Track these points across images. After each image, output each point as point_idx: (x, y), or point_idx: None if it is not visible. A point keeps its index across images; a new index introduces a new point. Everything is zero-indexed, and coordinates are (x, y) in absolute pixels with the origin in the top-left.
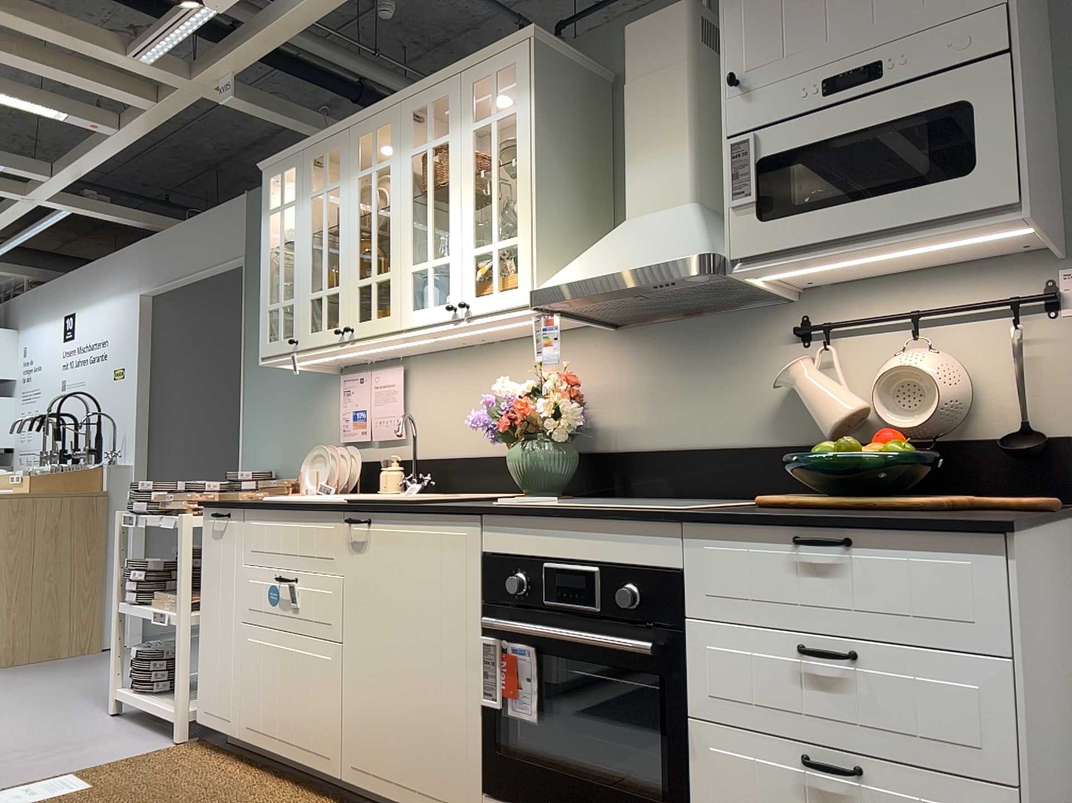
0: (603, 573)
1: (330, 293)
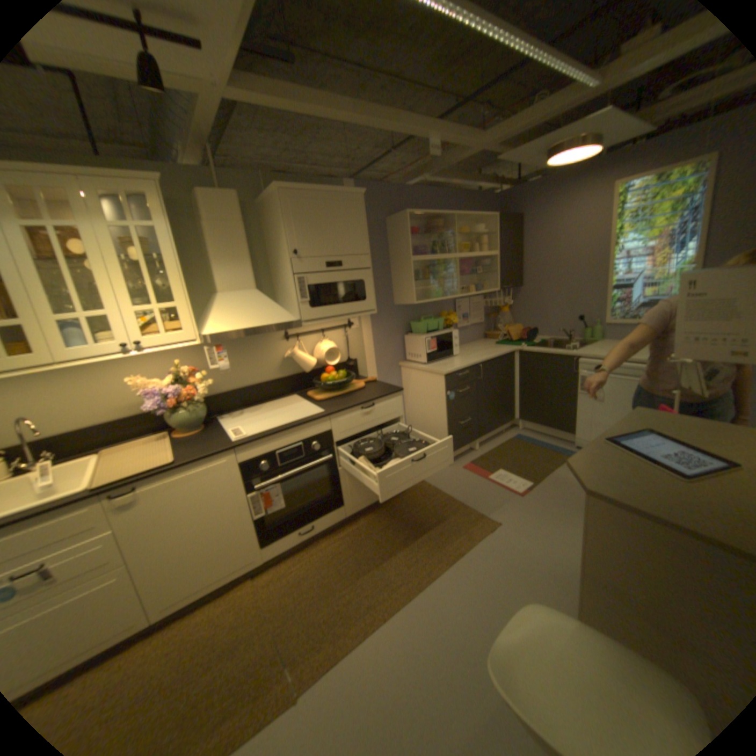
0: (302, 444)
1: None
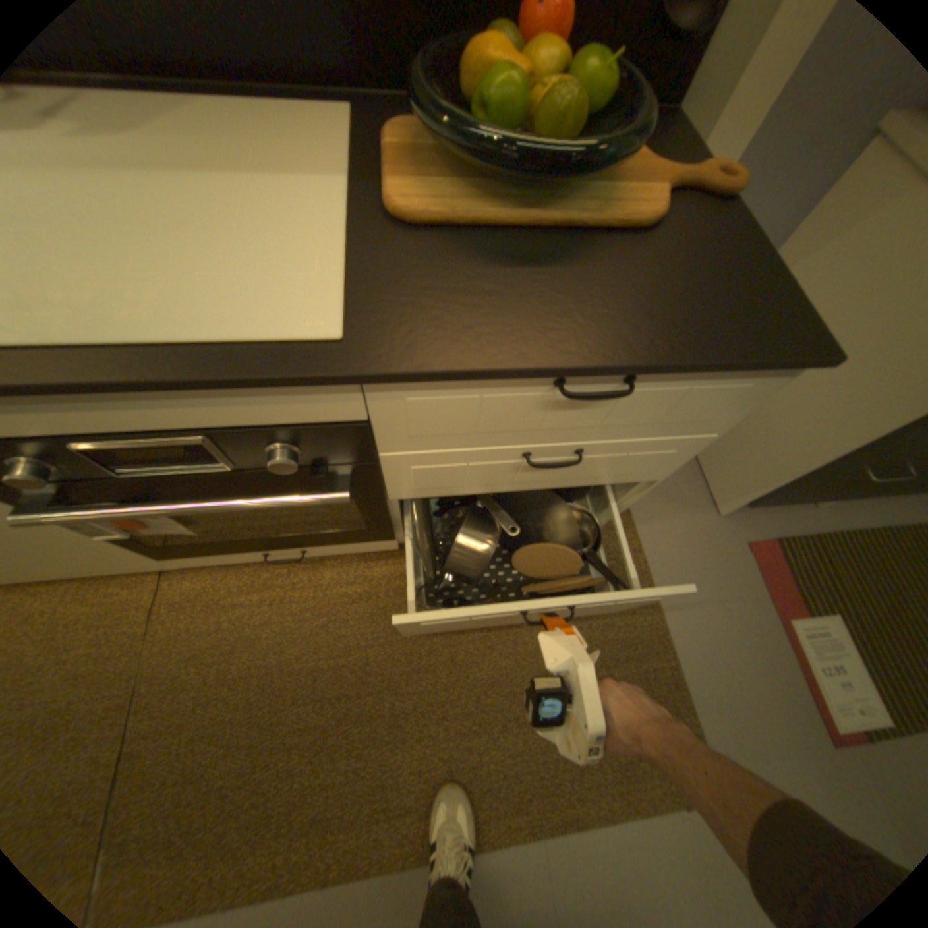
0: (211, 437)
1: None
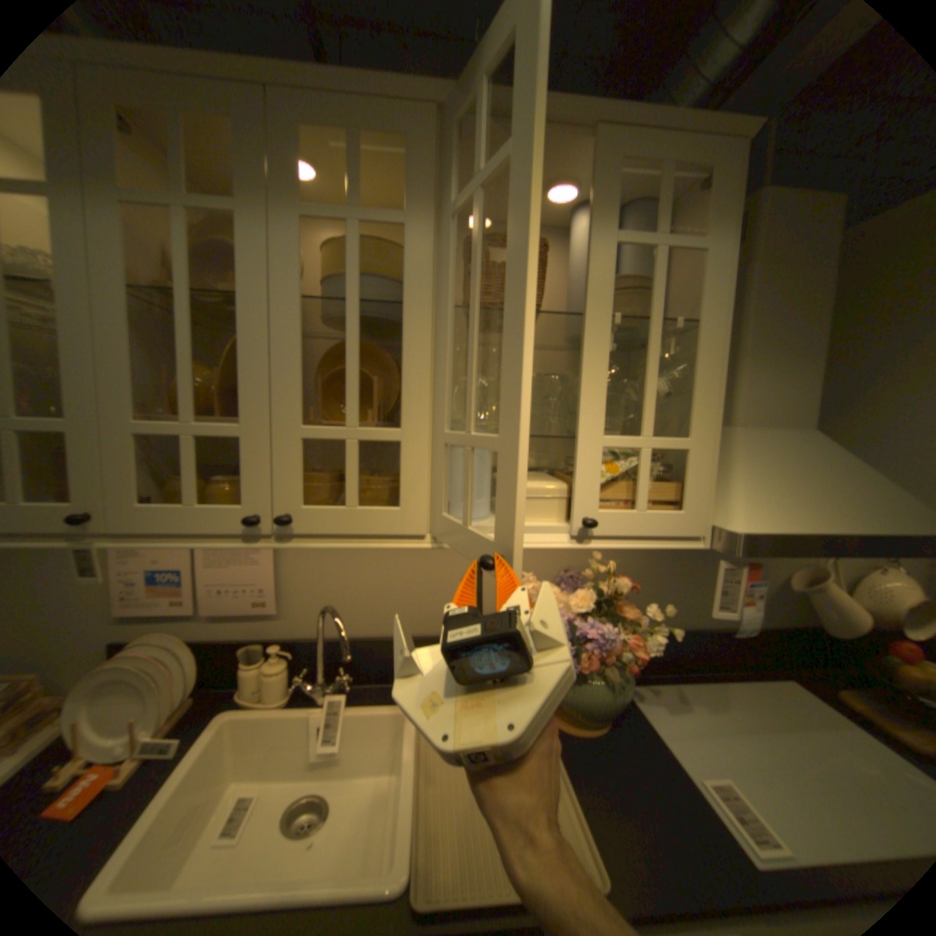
0: None
1: (206, 431)
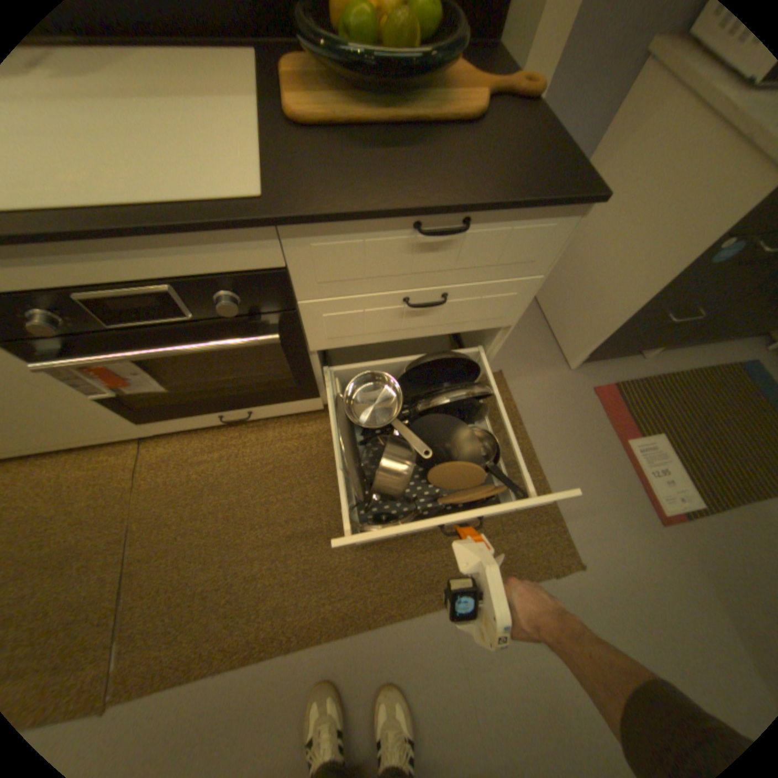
0: (174, 286)
1: None
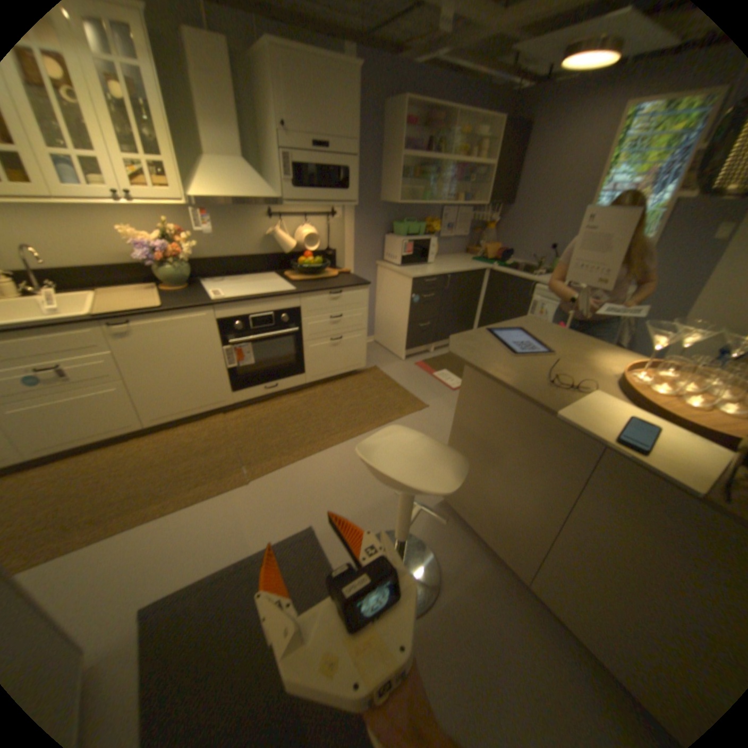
0: (274, 313)
1: None
